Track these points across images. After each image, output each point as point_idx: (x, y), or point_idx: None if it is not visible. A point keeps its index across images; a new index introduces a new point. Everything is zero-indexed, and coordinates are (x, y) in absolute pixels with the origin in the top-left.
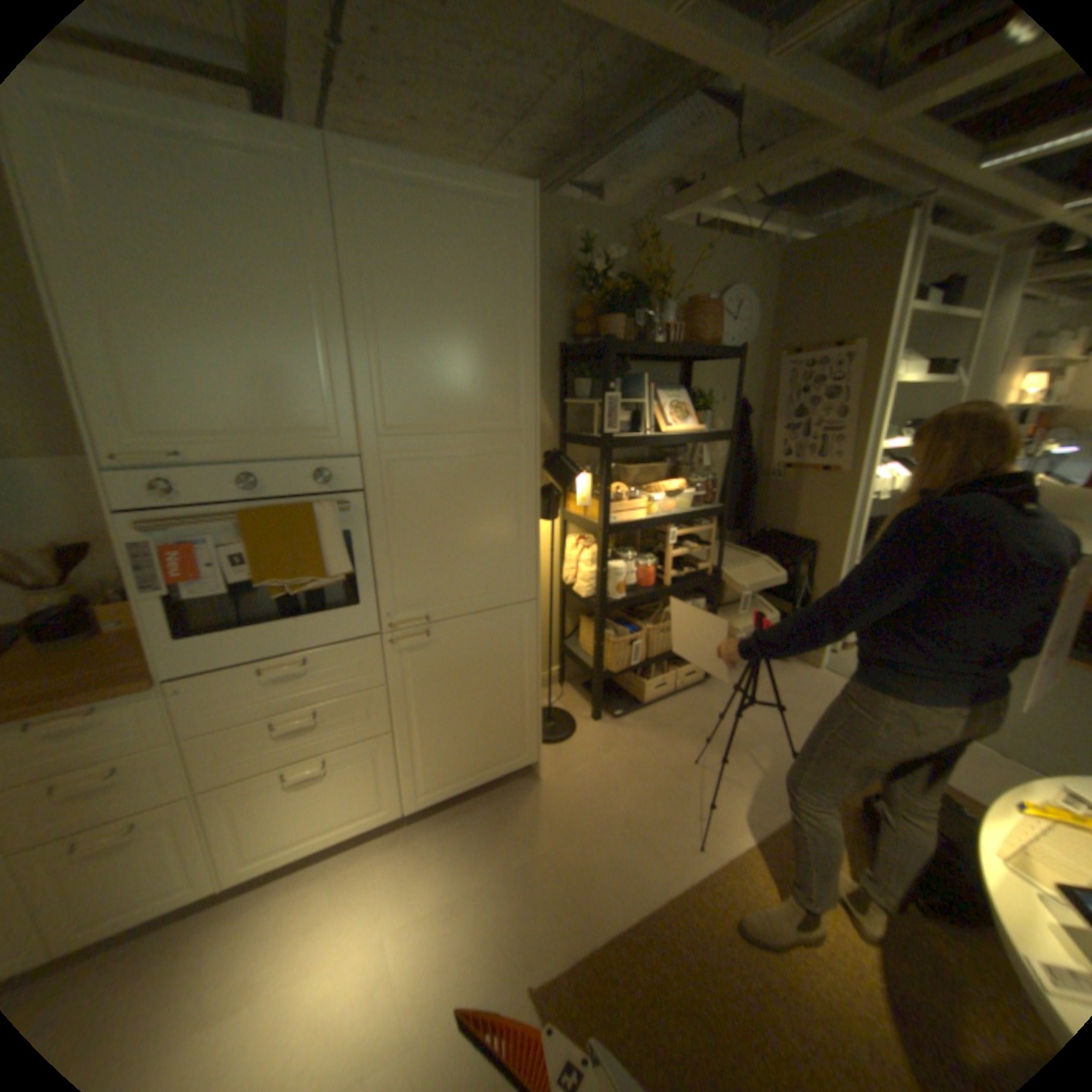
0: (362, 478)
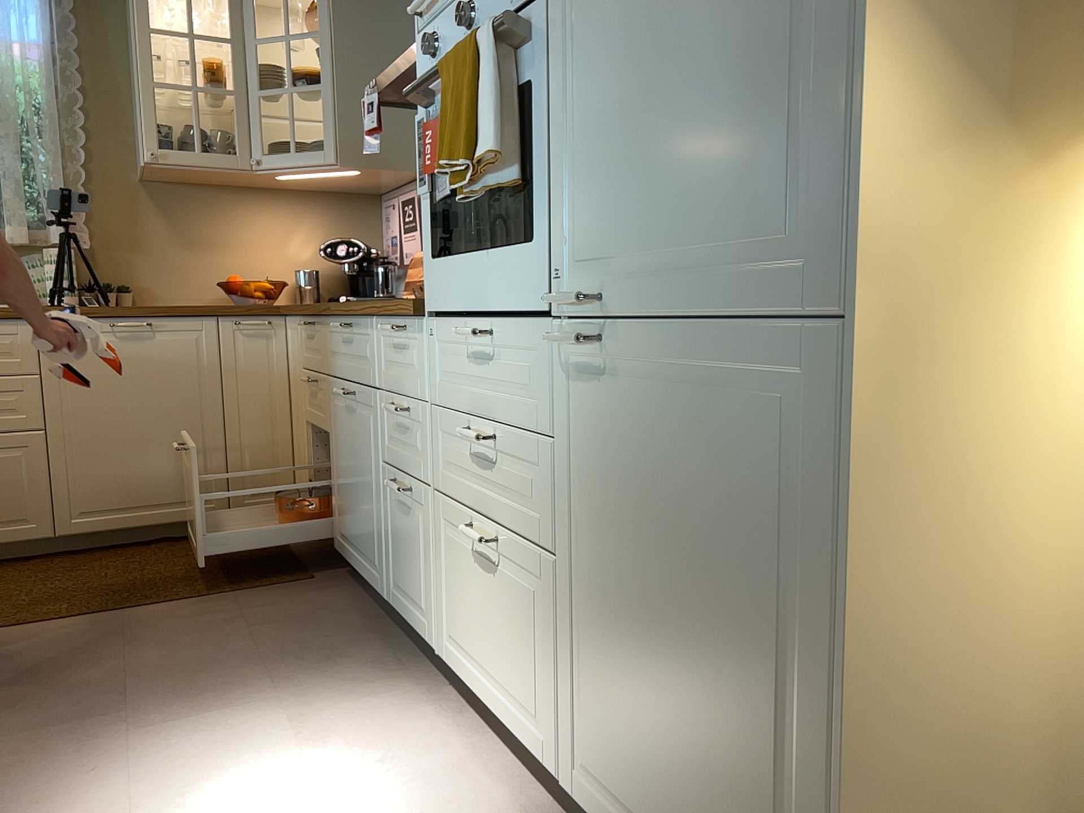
0: None
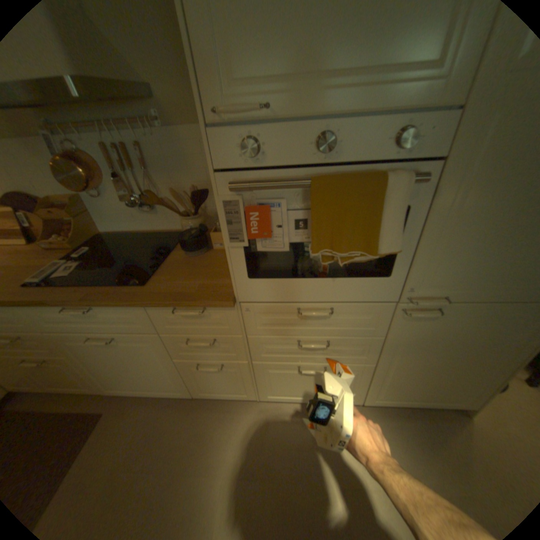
0: (456, 139)
